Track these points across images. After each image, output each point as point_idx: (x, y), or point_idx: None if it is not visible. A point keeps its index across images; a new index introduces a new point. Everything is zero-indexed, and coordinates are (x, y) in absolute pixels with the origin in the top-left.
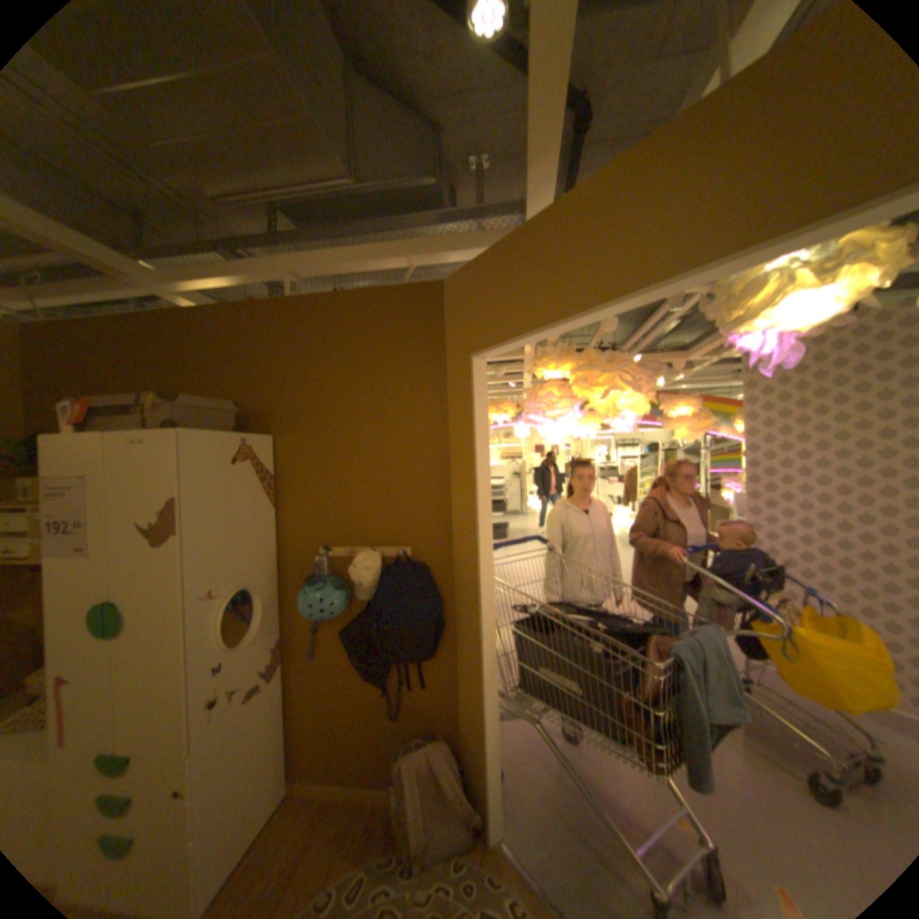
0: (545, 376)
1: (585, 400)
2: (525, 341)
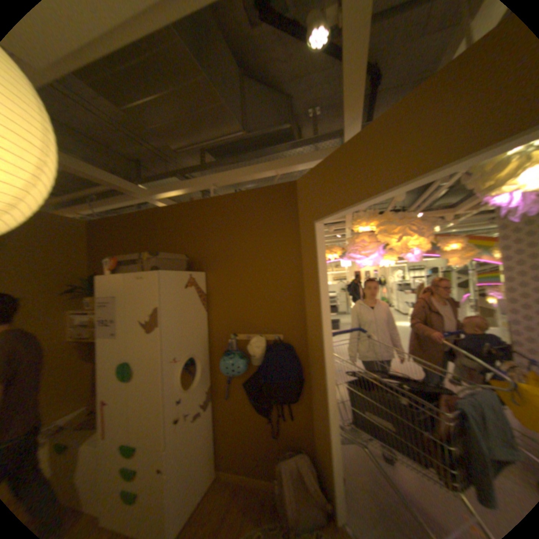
0: (360, 230)
1: (387, 243)
2: (347, 211)
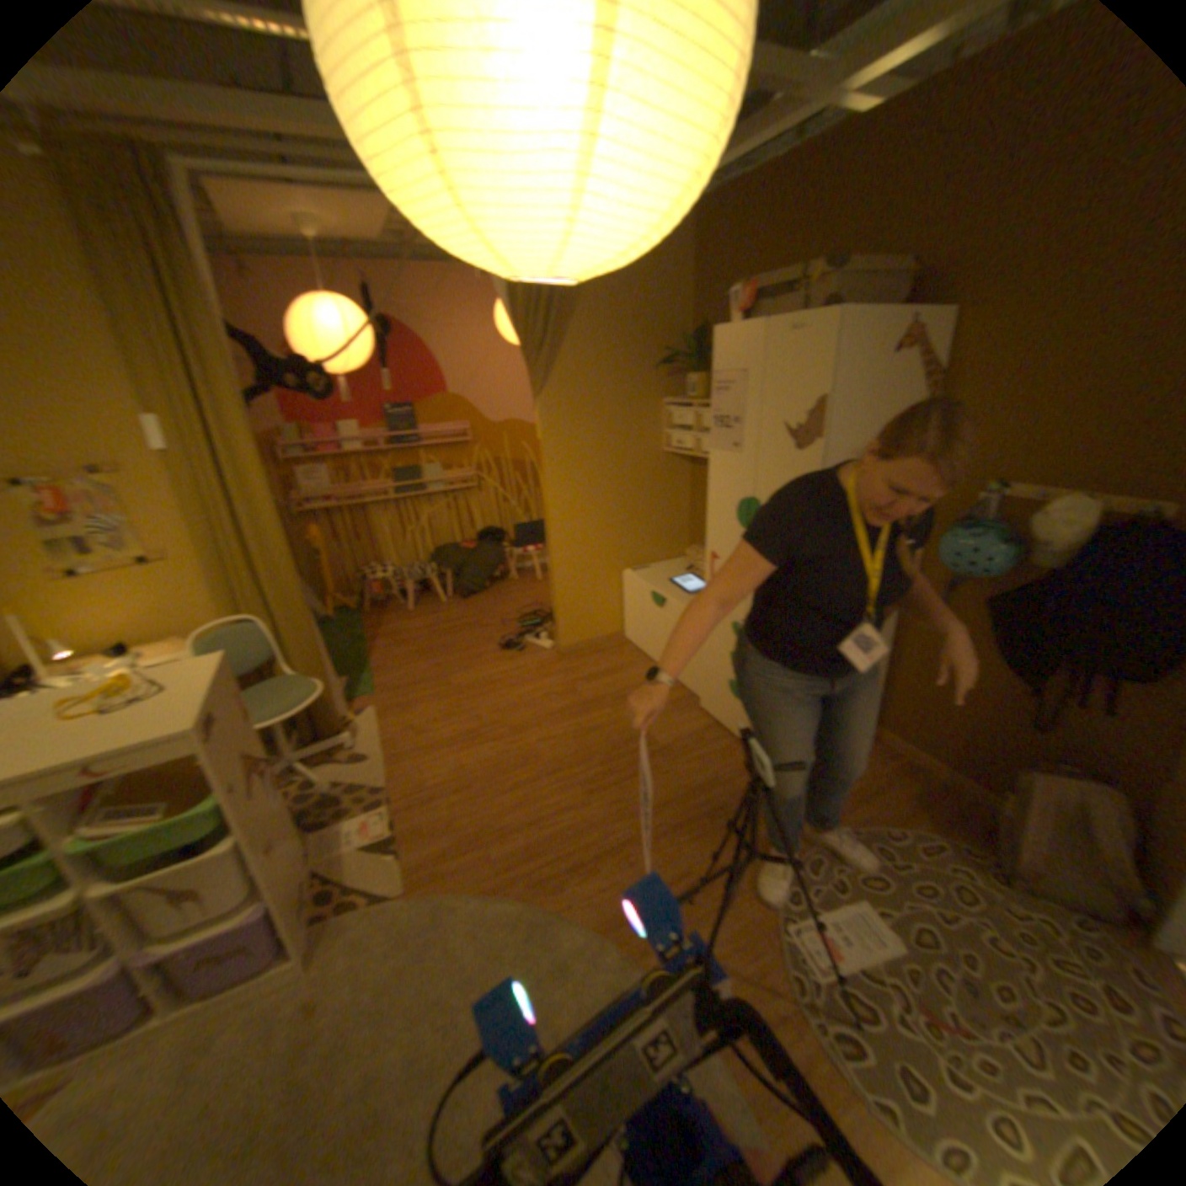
0: None
1: None
2: None
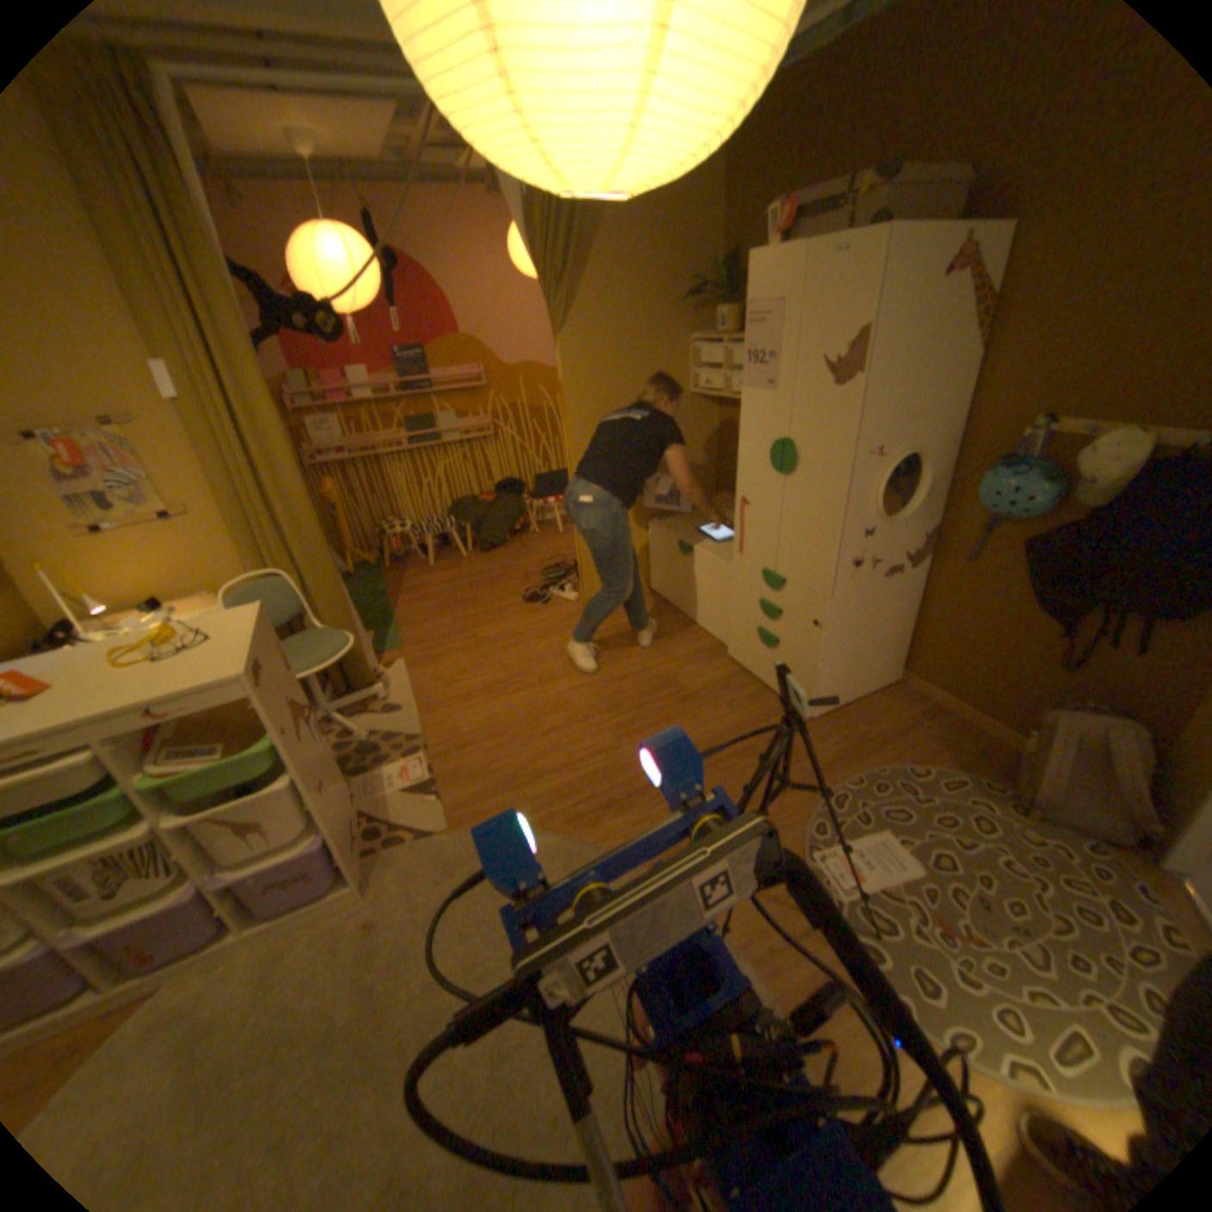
0: None
1: None
2: None
